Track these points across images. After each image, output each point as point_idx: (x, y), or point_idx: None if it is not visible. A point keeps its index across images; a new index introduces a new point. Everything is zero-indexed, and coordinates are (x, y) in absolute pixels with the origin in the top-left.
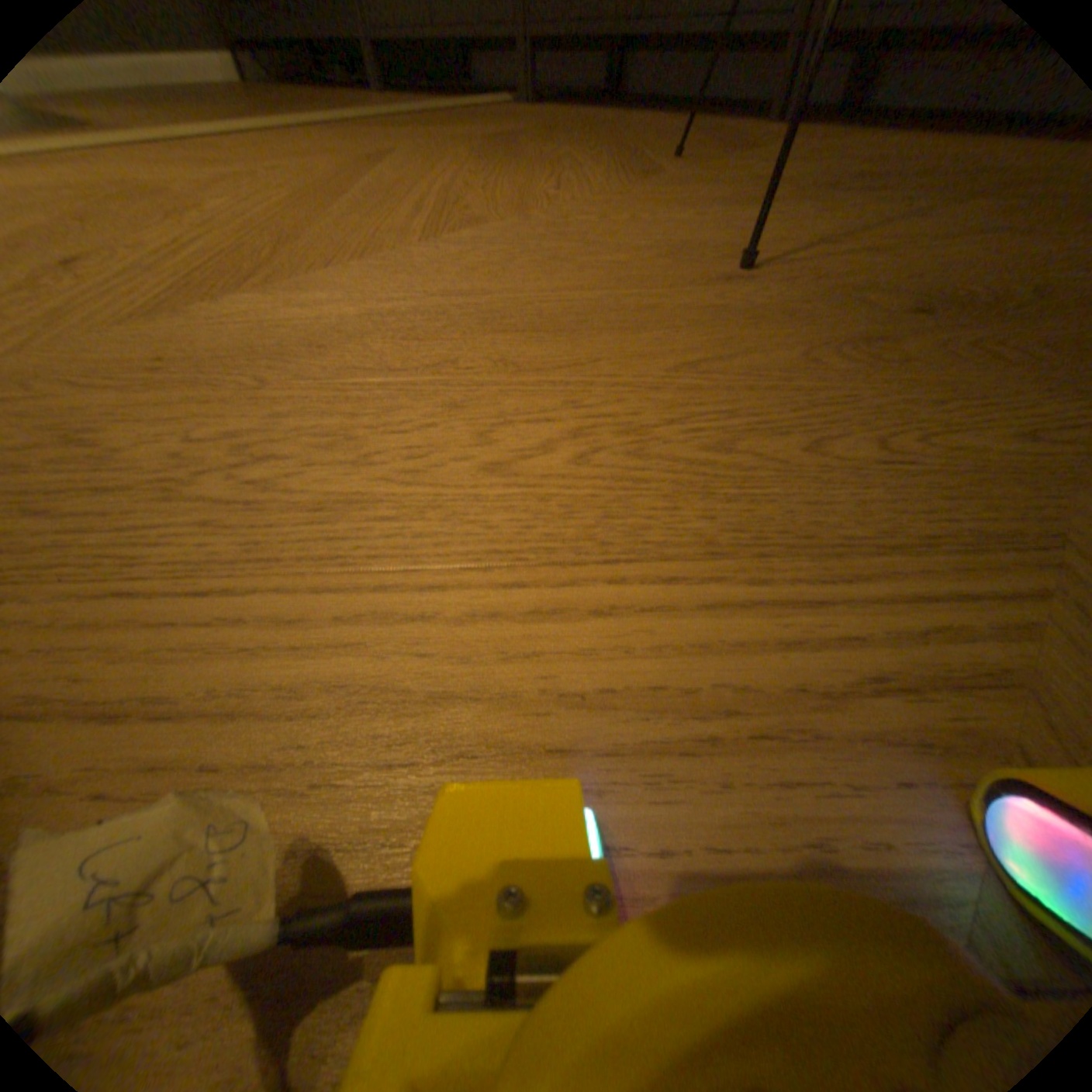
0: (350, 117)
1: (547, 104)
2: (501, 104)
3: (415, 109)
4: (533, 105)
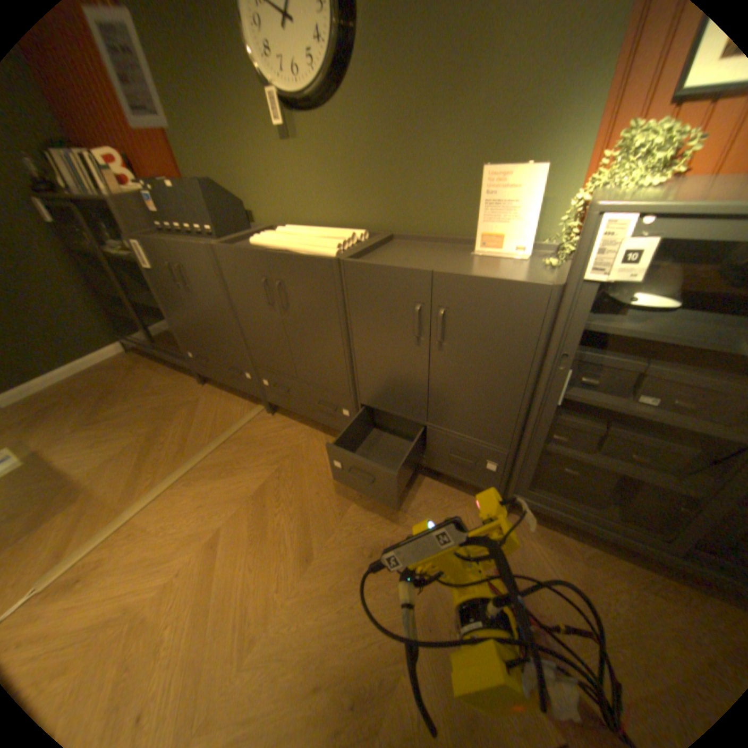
0: (194, 465)
1: (278, 415)
2: (259, 416)
3: (222, 443)
4: (272, 418)
